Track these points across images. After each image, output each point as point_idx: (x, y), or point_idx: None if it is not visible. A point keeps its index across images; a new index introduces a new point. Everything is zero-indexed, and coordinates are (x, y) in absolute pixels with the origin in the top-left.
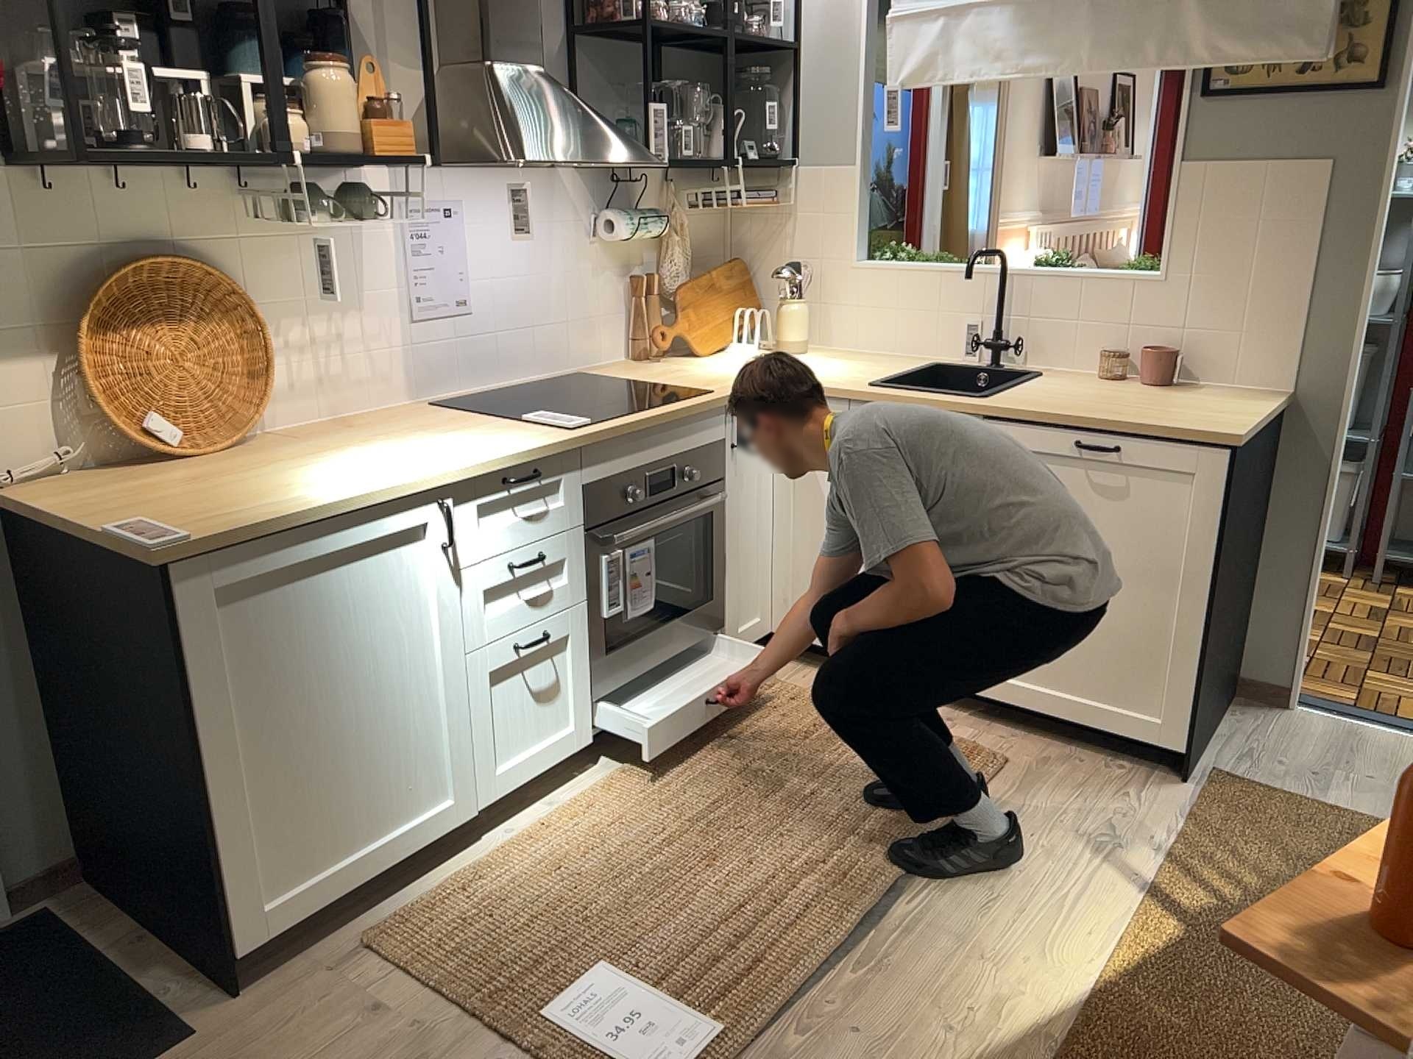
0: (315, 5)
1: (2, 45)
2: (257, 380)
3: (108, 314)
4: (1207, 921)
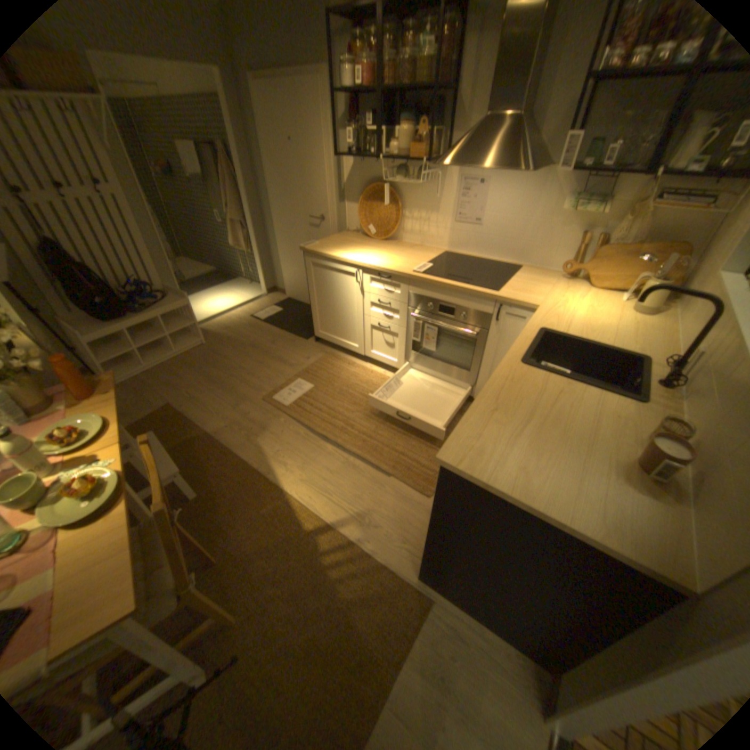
0: (445, 91)
1: (361, 120)
2: (396, 224)
3: (369, 196)
4: (309, 541)
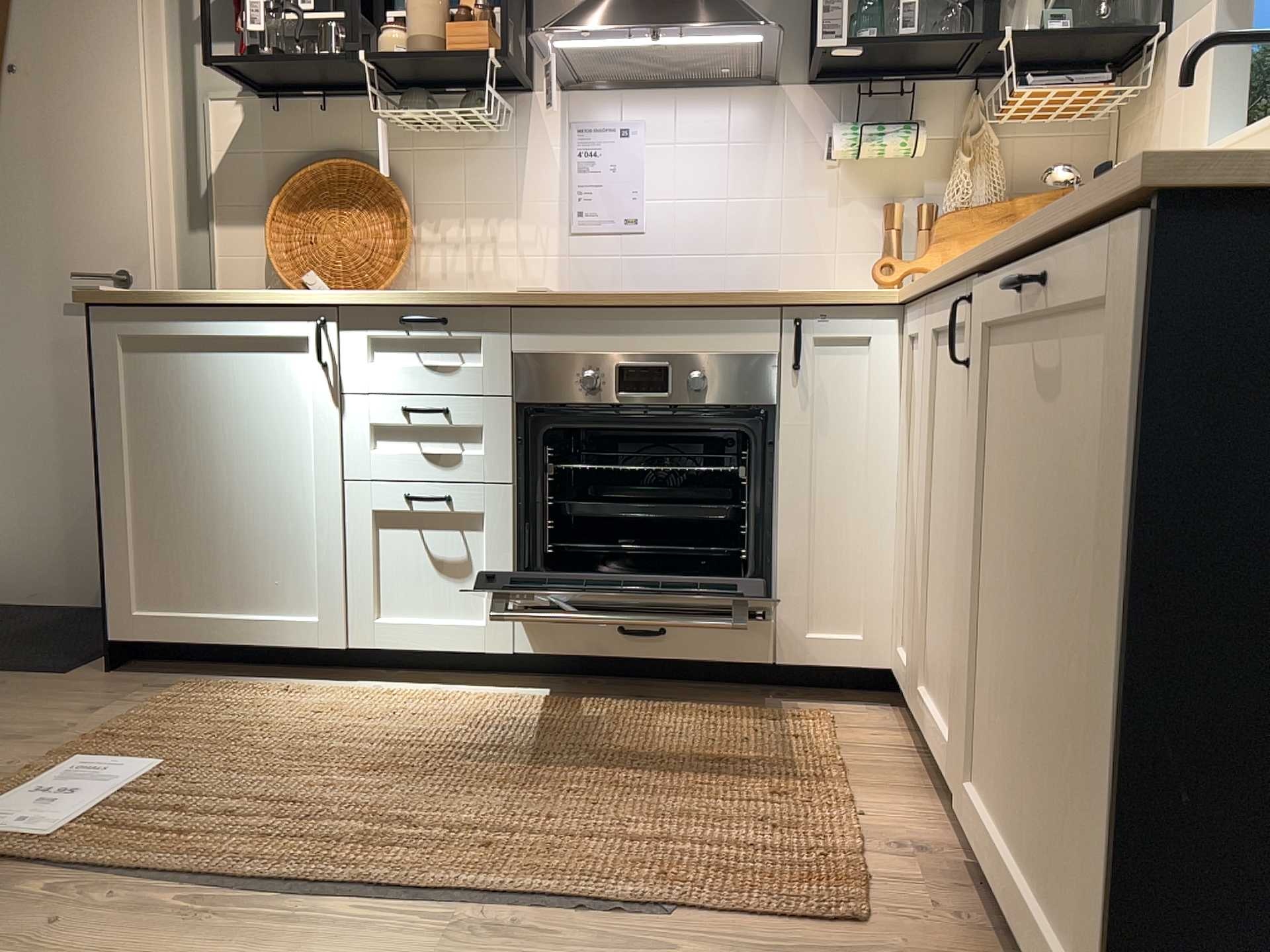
0: None
1: (270, 20)
2: (398, 259)
3: (300, 198)
4: None
